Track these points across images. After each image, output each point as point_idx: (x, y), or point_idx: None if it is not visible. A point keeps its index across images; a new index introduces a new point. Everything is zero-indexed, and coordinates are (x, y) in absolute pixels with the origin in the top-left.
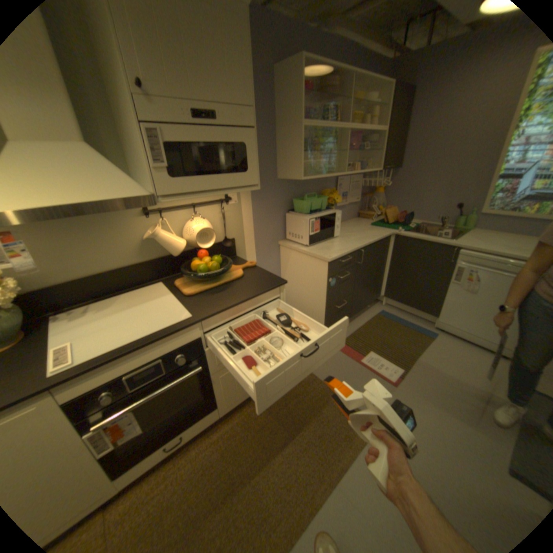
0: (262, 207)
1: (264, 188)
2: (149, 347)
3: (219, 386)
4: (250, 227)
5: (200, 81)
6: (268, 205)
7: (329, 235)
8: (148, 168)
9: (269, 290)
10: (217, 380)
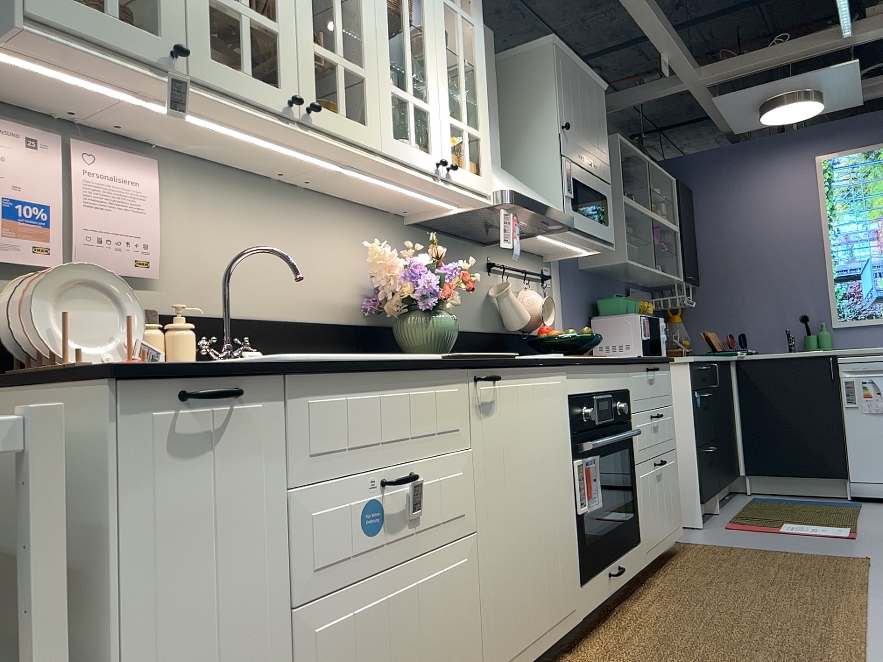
0: (571, 302)
1: (572, 276)
2: (606, 370)
3: (641, 494)
4: (562, 327)
5: (587, 136)
6: (576, 303)
7: (659, 352)
8: (563, 196)
9: (666, 359)
10: (640, 482)
